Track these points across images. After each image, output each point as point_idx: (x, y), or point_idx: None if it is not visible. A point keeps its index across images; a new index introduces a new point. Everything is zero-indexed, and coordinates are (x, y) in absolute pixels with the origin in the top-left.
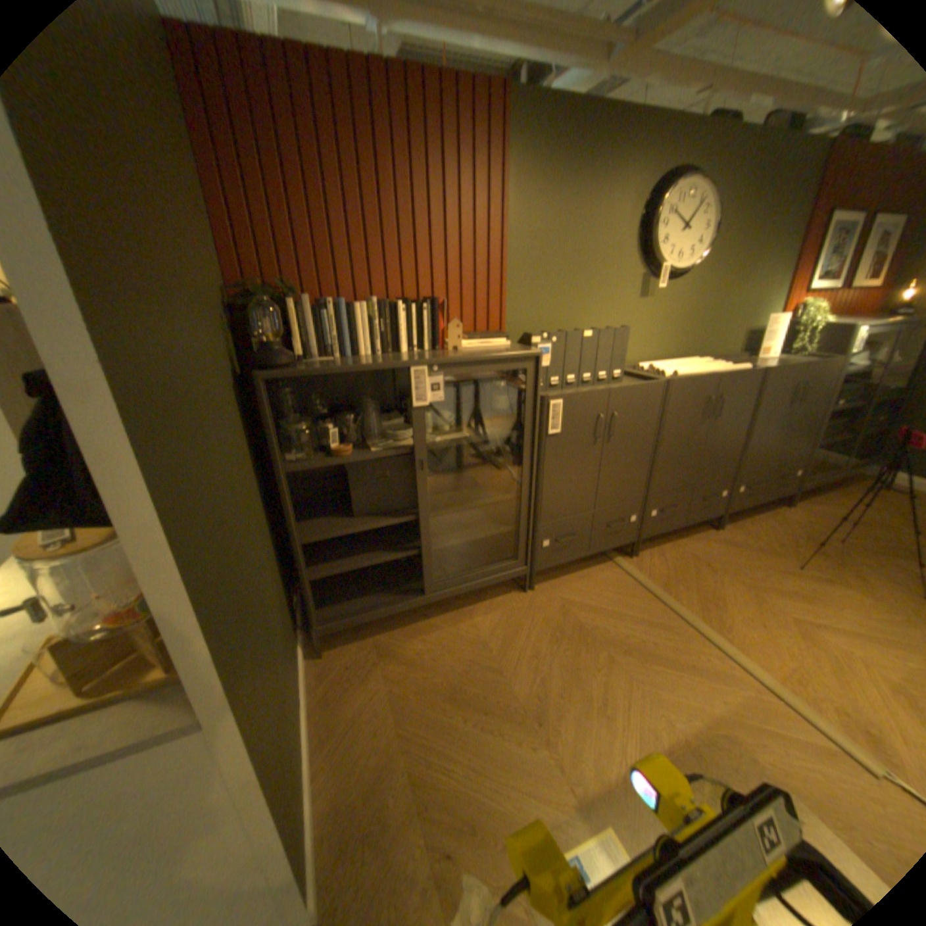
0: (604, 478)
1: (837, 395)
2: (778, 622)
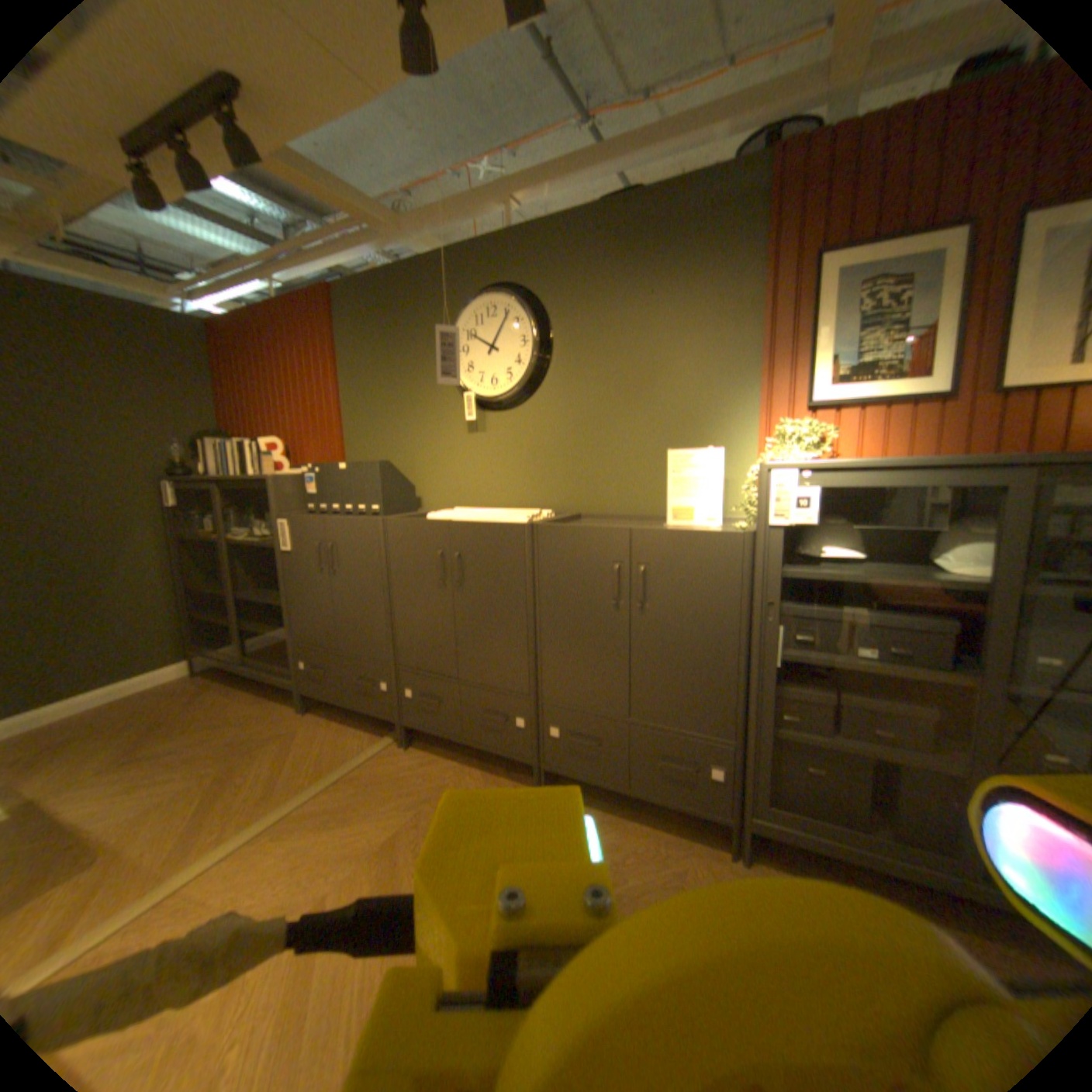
0: (340, 613)
1: (776, 615)
2: (313, 877)
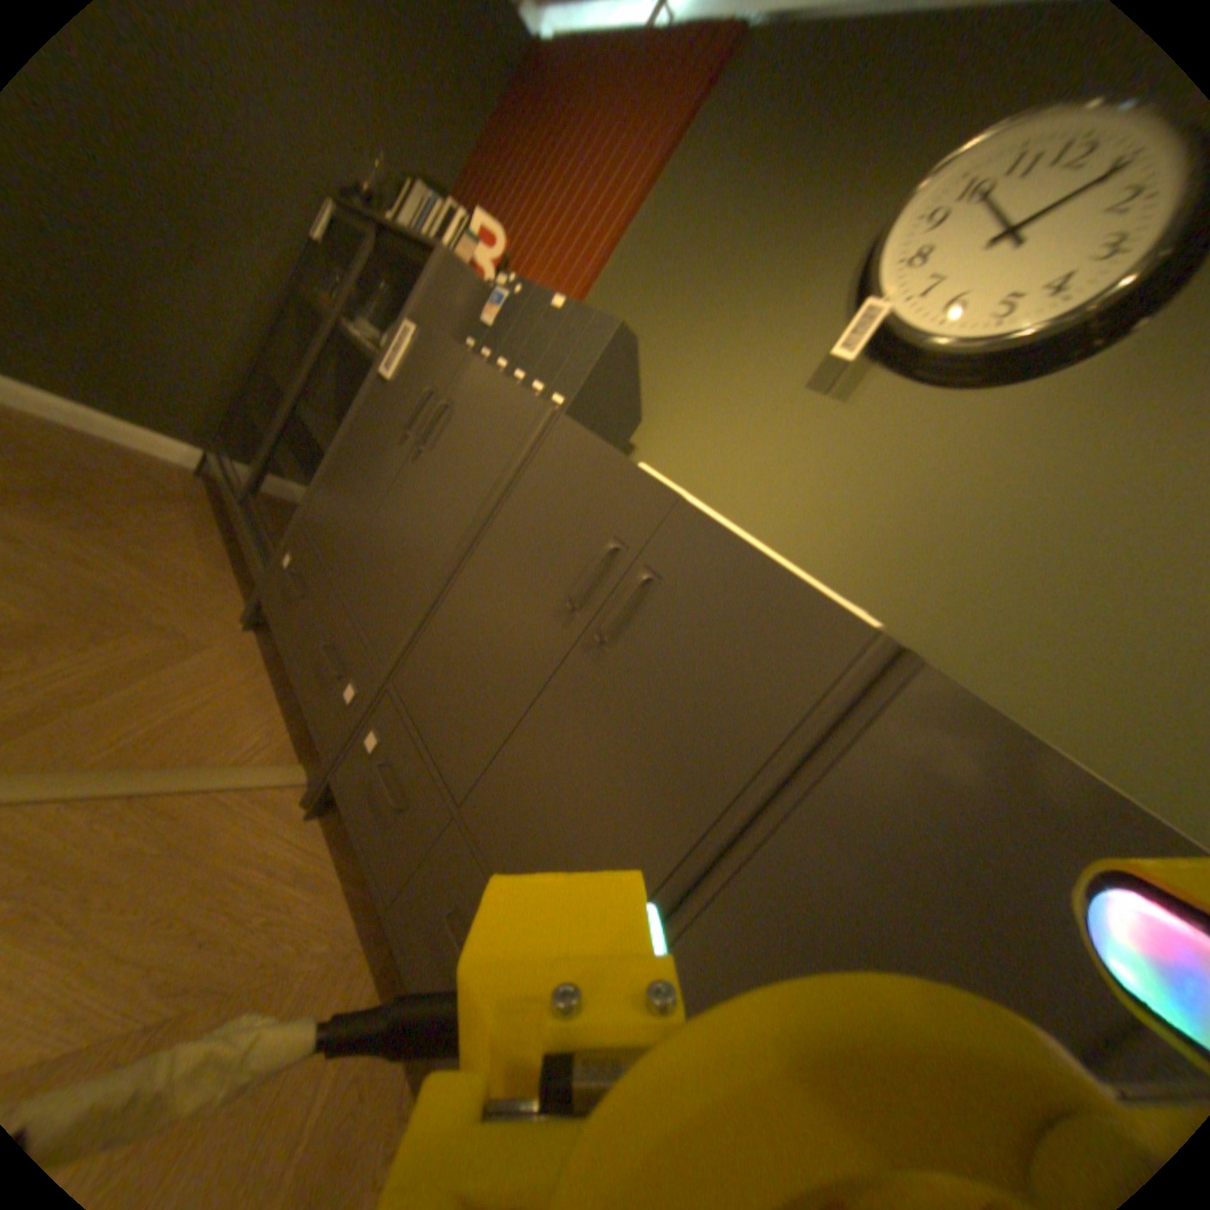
0: (376, 529)
1: None
2: None
